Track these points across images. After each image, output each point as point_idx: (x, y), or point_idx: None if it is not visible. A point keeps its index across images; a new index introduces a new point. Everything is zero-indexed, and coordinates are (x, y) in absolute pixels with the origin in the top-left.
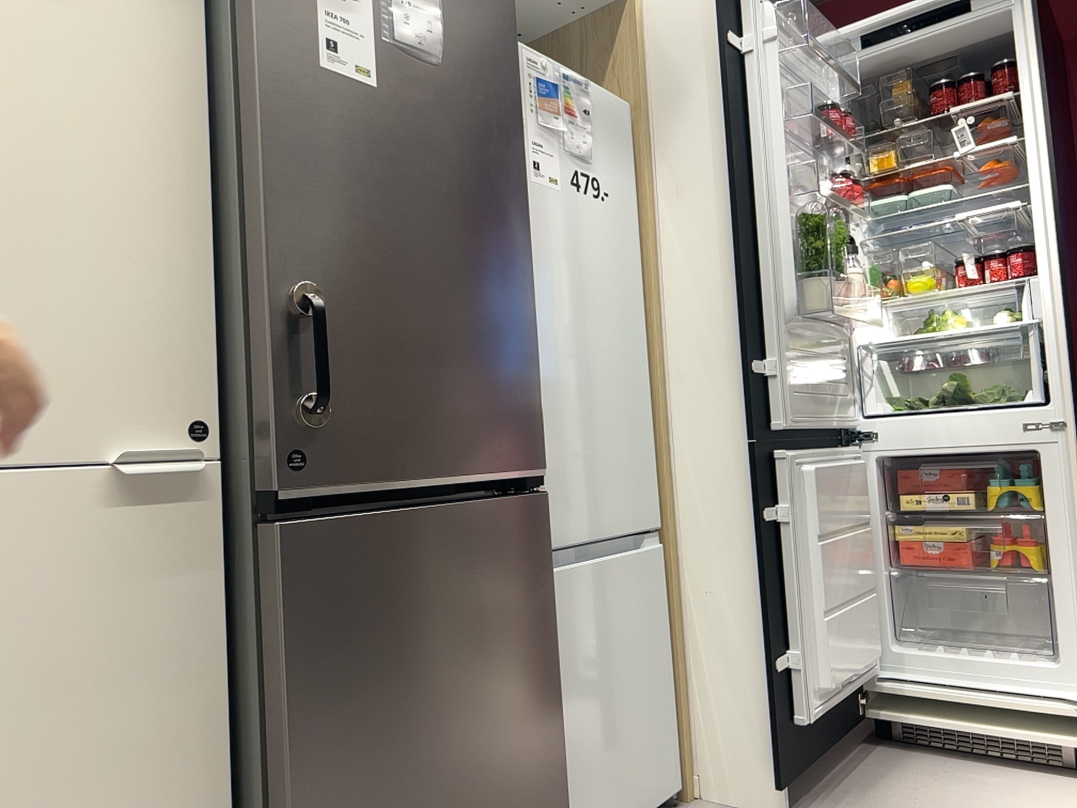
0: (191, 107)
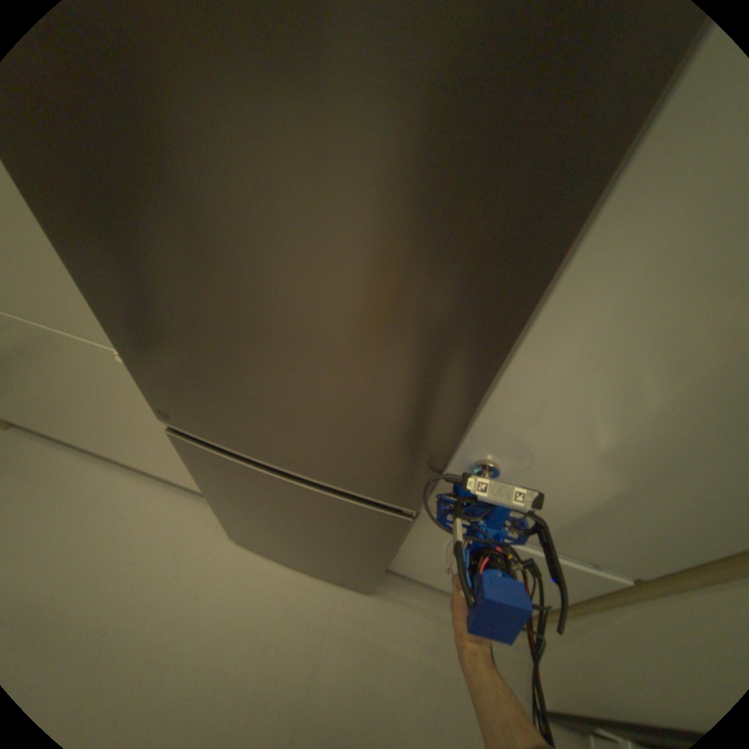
0: None
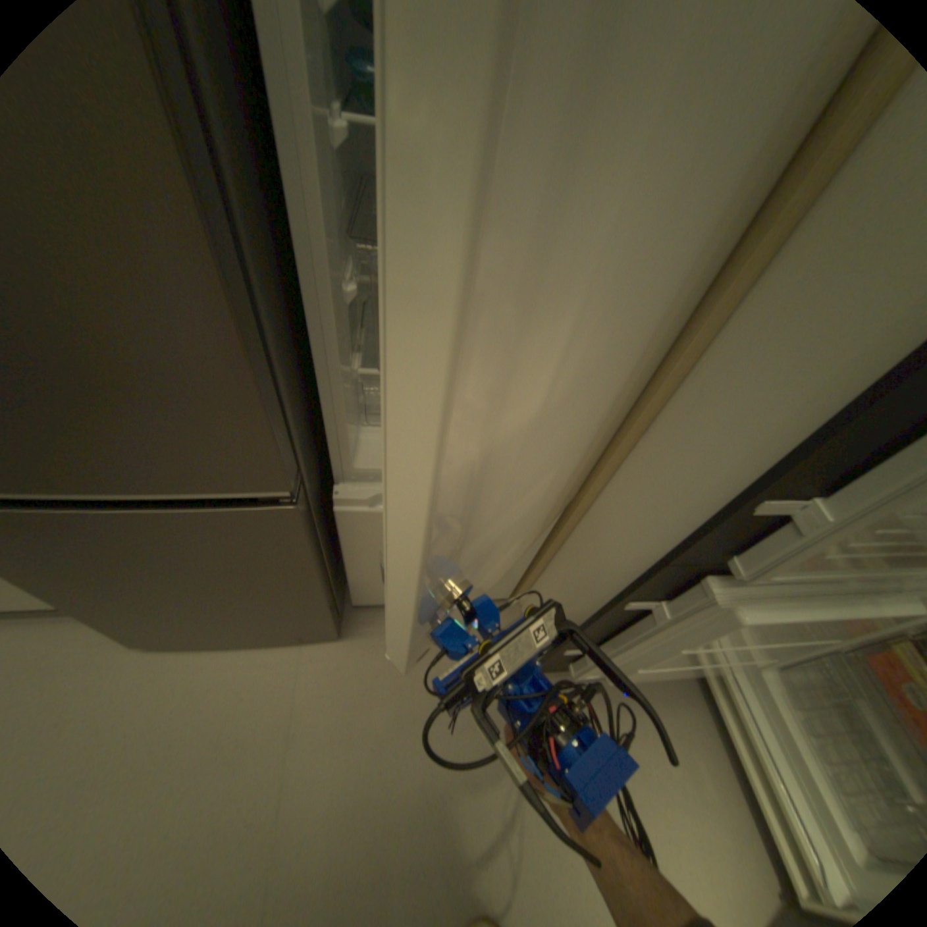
0: None
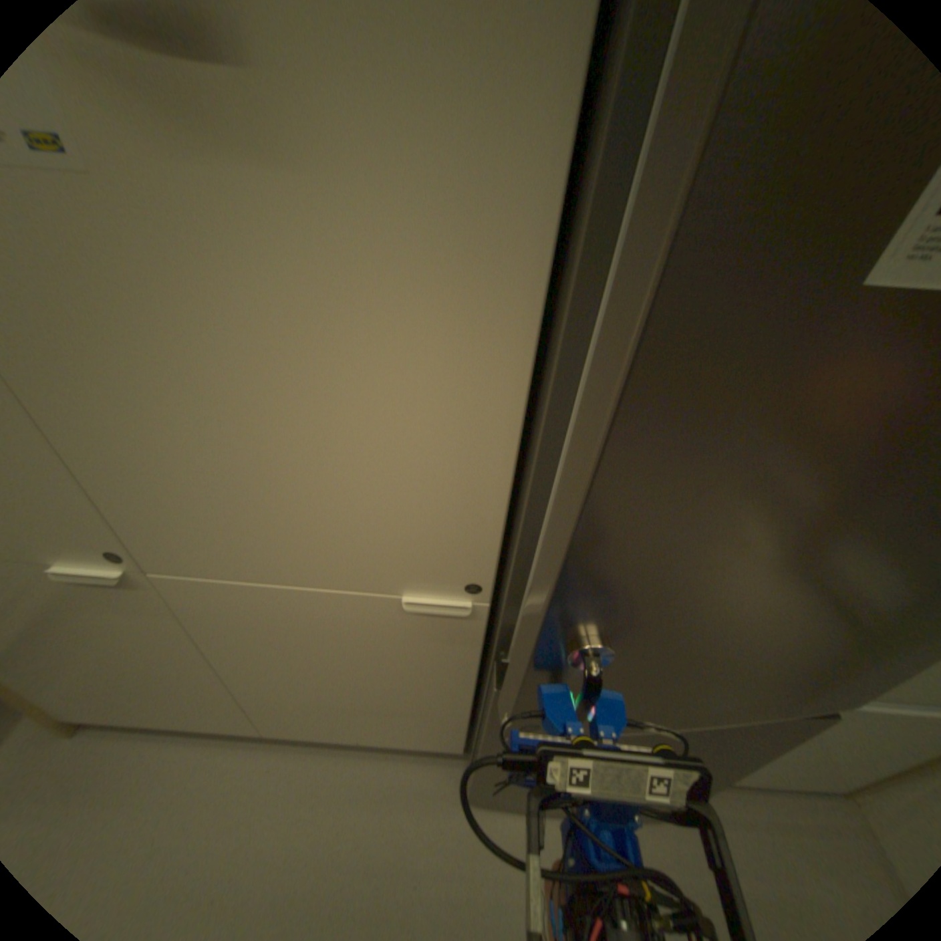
0: (519, 290)
